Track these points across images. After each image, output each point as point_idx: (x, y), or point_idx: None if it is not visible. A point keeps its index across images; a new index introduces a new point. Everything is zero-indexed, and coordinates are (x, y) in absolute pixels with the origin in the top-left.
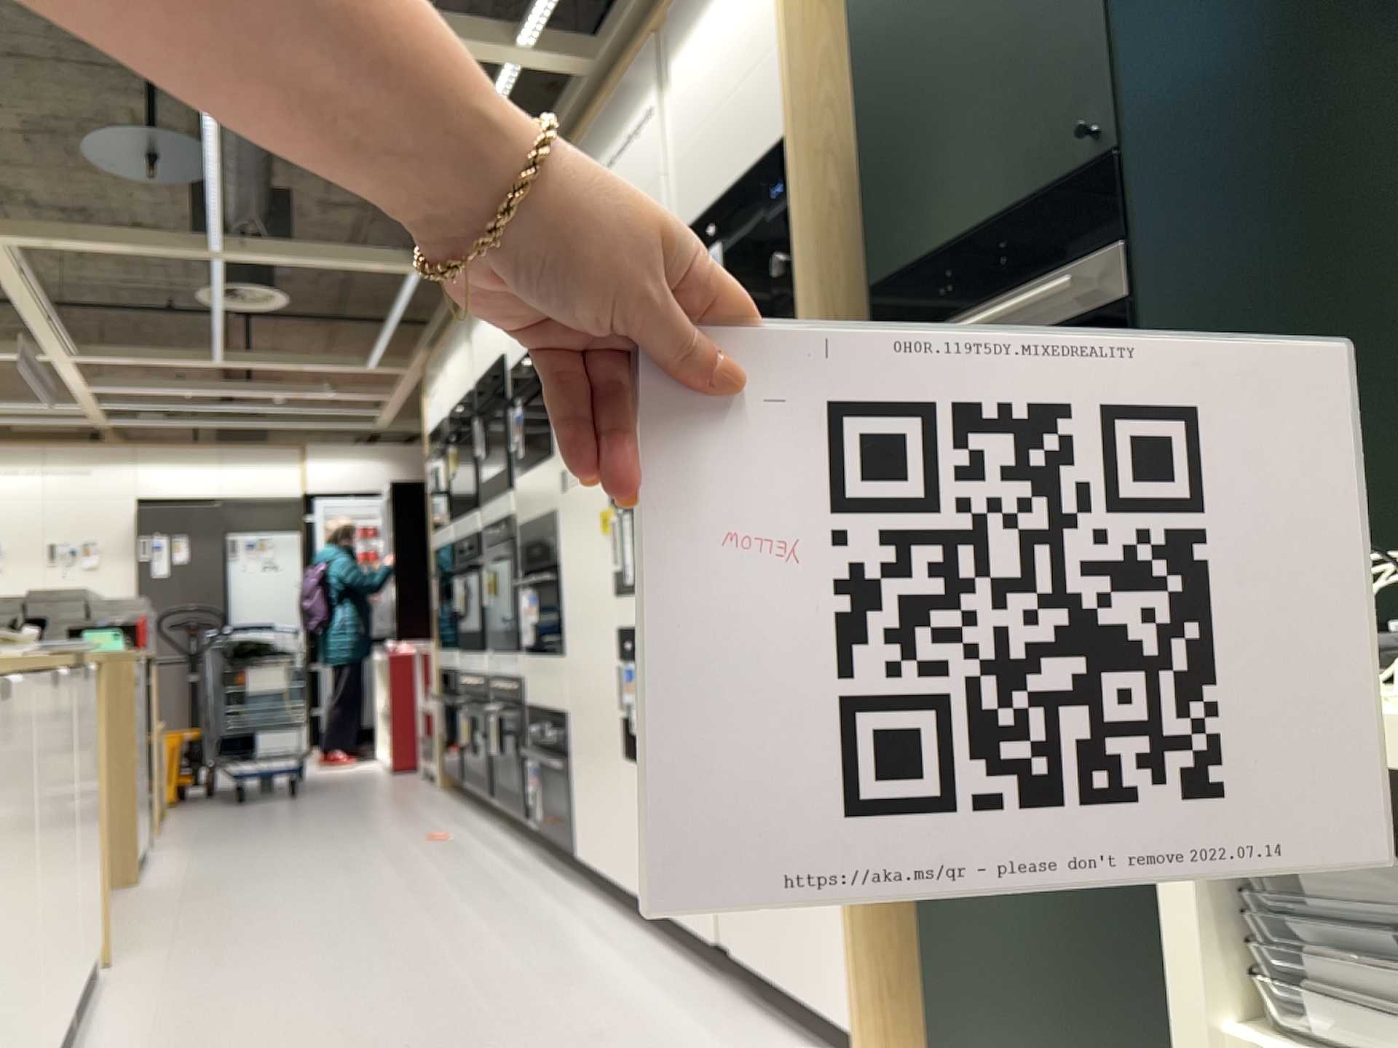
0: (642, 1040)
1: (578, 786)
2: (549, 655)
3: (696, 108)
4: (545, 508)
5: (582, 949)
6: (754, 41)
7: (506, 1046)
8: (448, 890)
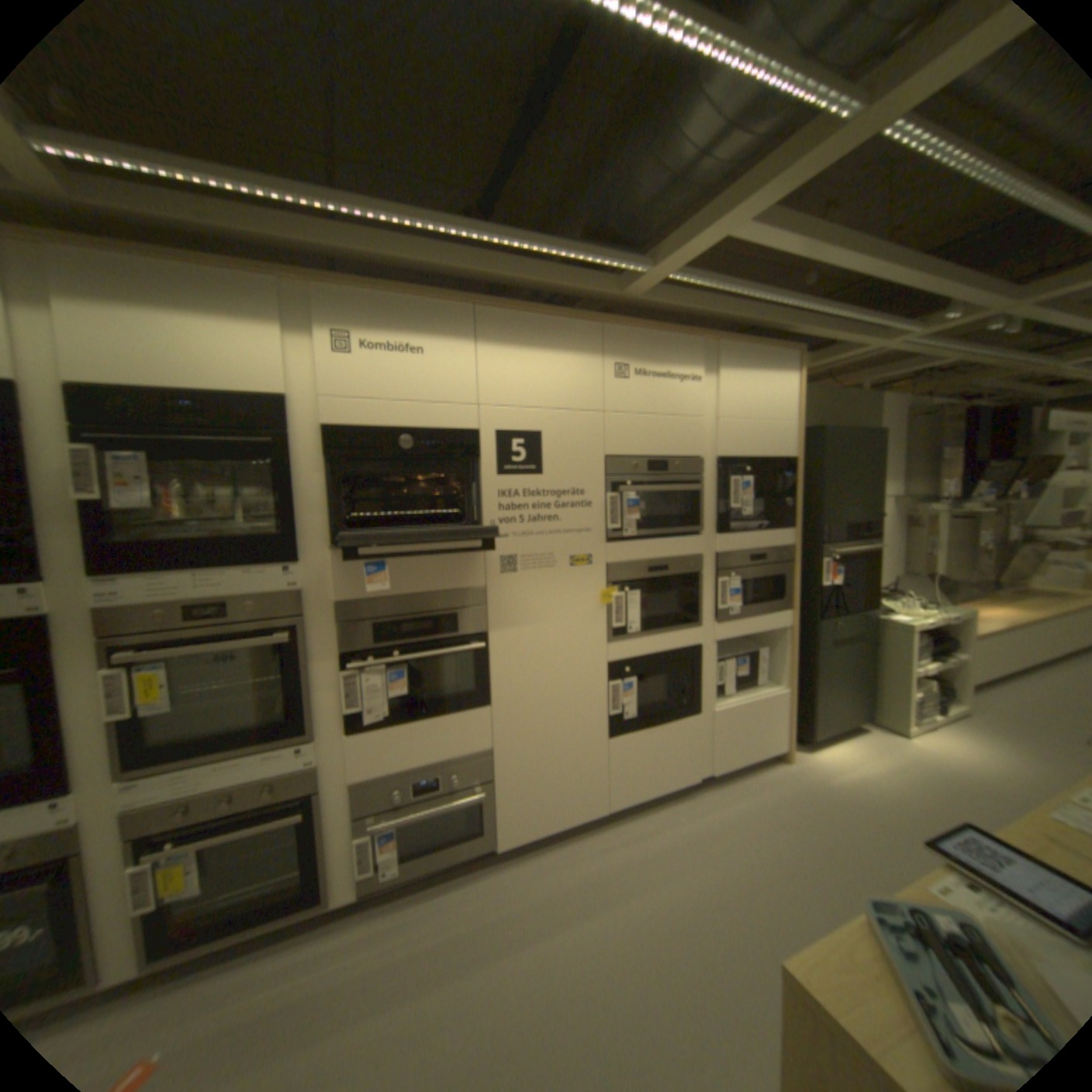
0: (769, 817)
1: (509, 796)
2: (446, 714)
3: (738, 406)
4: (451, 585)
5: (648, 852)
6: (780, 409)
7: (795, 862)
8: (460, 981)
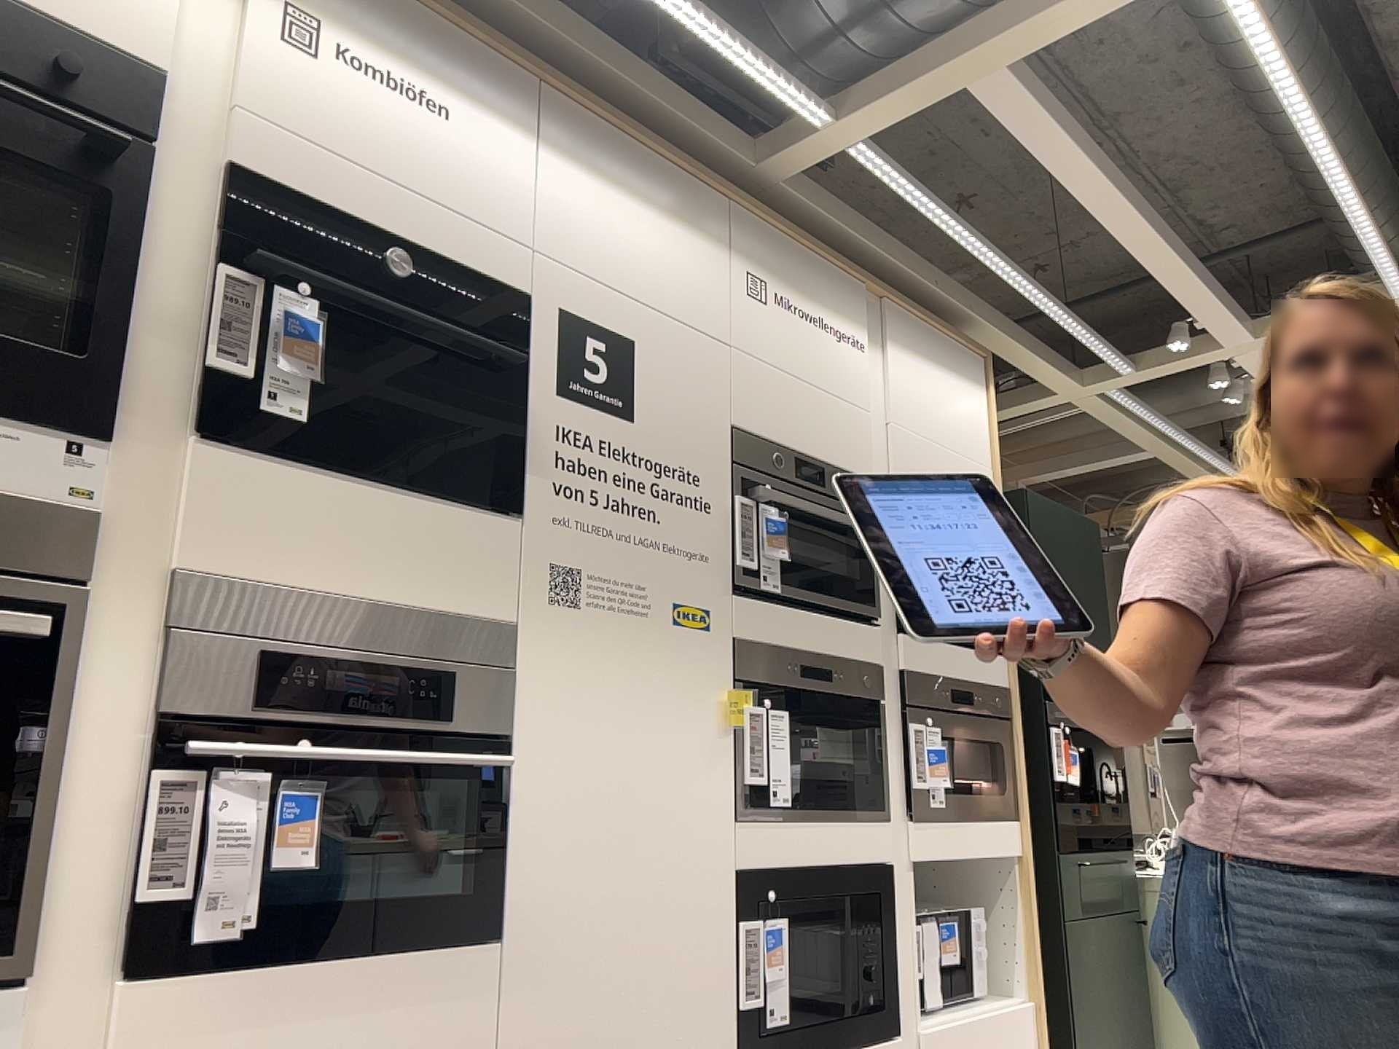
0: None
1: None
2: (401, 949)
3: (915, 413)
4: (452, 600)
5: None
6: (968, 439)
7: None
8: None
